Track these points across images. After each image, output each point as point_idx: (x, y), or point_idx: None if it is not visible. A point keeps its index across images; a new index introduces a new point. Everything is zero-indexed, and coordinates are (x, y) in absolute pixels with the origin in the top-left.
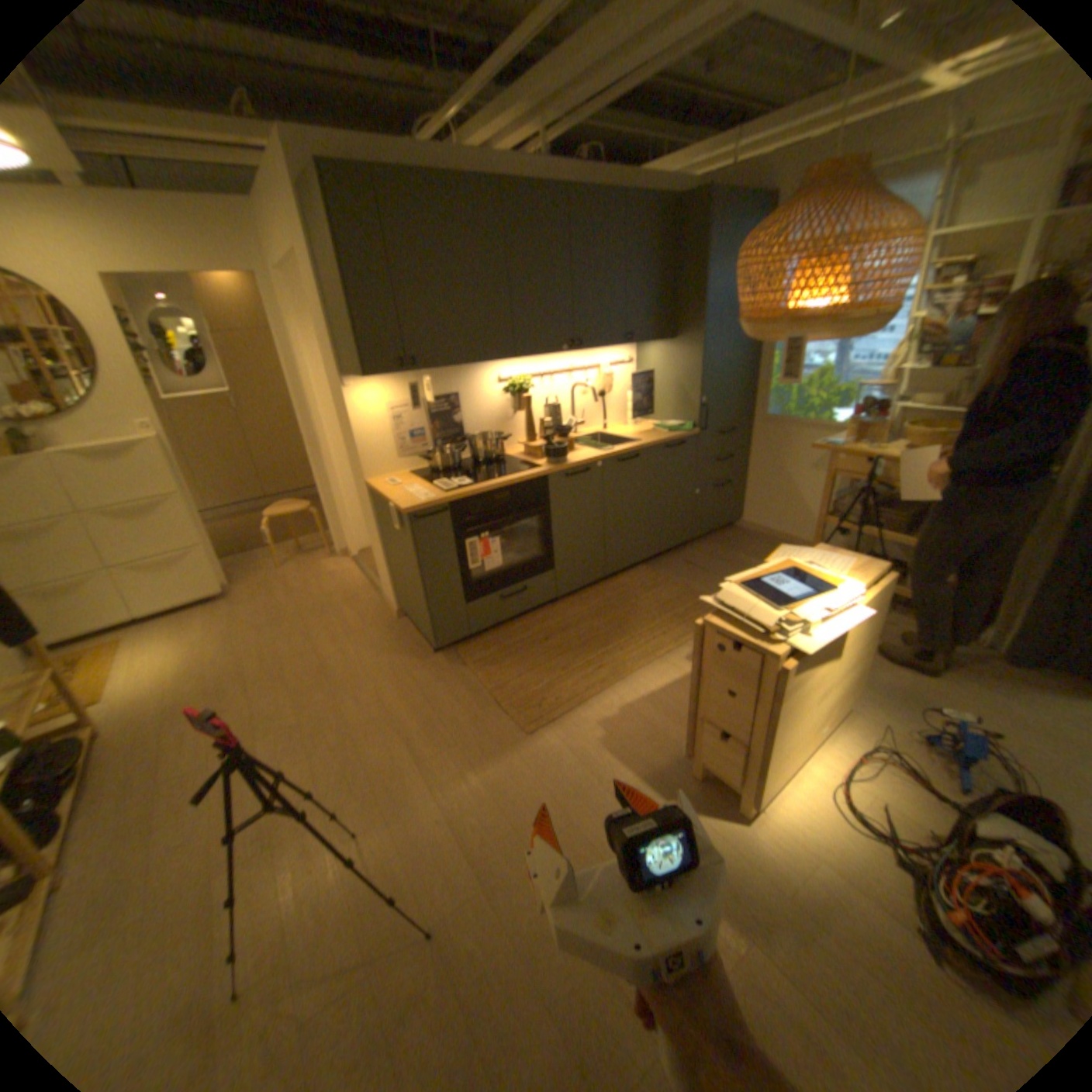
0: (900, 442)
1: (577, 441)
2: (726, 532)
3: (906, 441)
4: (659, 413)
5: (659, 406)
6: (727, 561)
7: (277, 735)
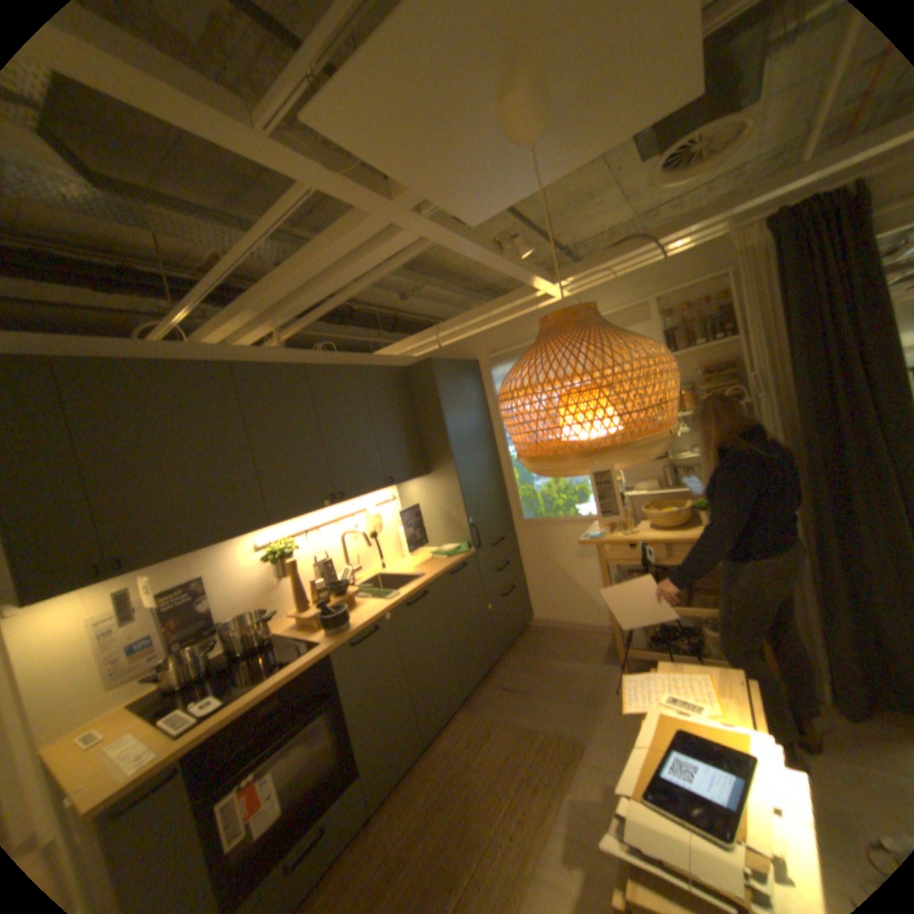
0: (643, 523)
1: (359, 589)
2: (526, 634)
3: (646, 521)
4: (434, 539)
5: (432, 532)
6: (542, 672)
7: None
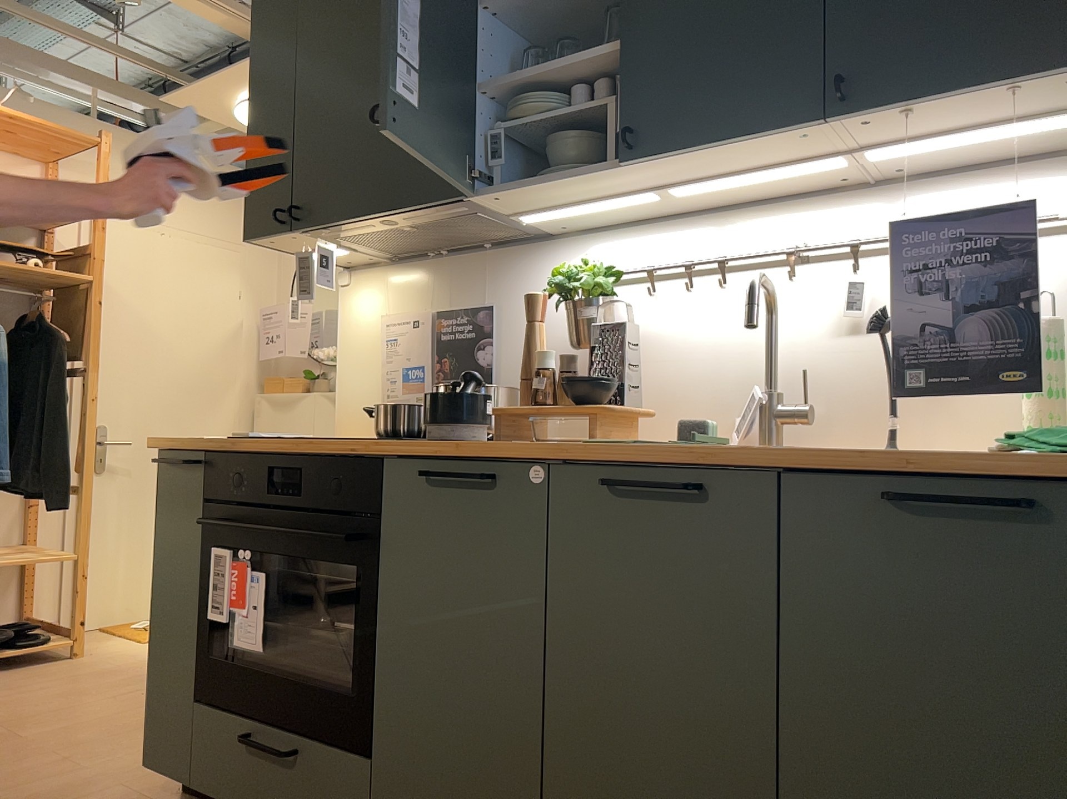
0: None
1: None
2: None
3: None
4: None
5: None
6: None
7: (4, 734)
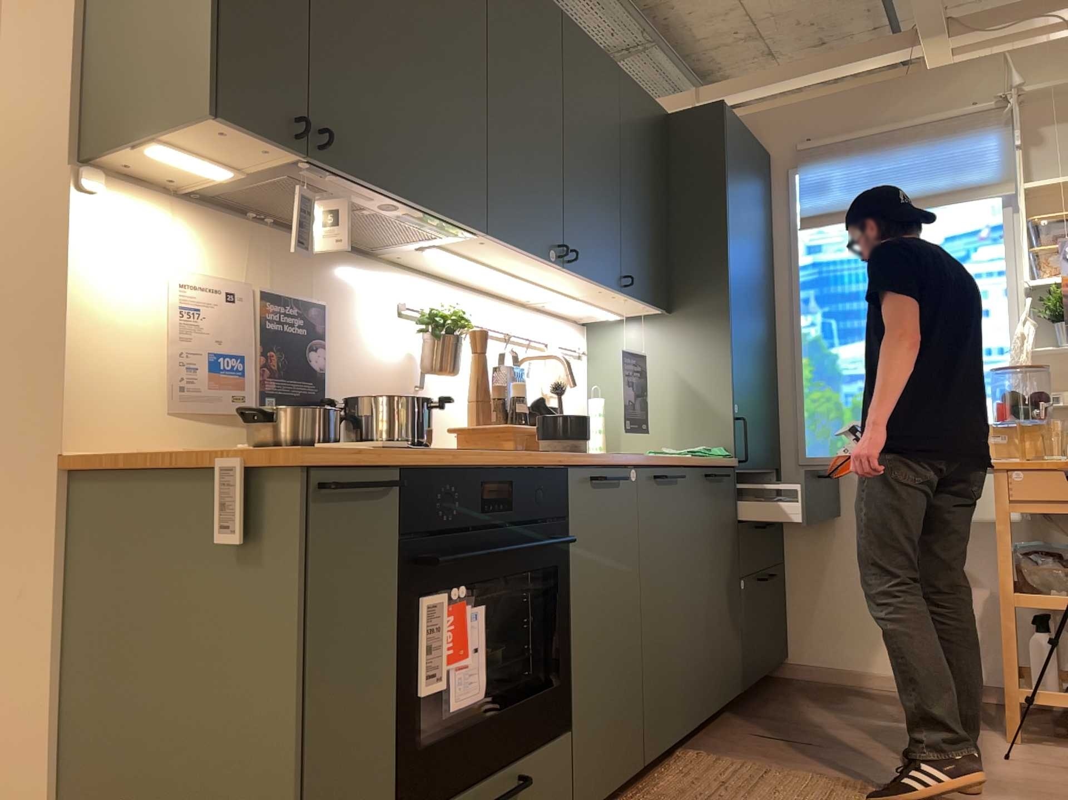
0: None
1: None
2: (775, 684)
3: None
4: (651, 438)
5: (650, 426)
6: (835, 724)
7: None
